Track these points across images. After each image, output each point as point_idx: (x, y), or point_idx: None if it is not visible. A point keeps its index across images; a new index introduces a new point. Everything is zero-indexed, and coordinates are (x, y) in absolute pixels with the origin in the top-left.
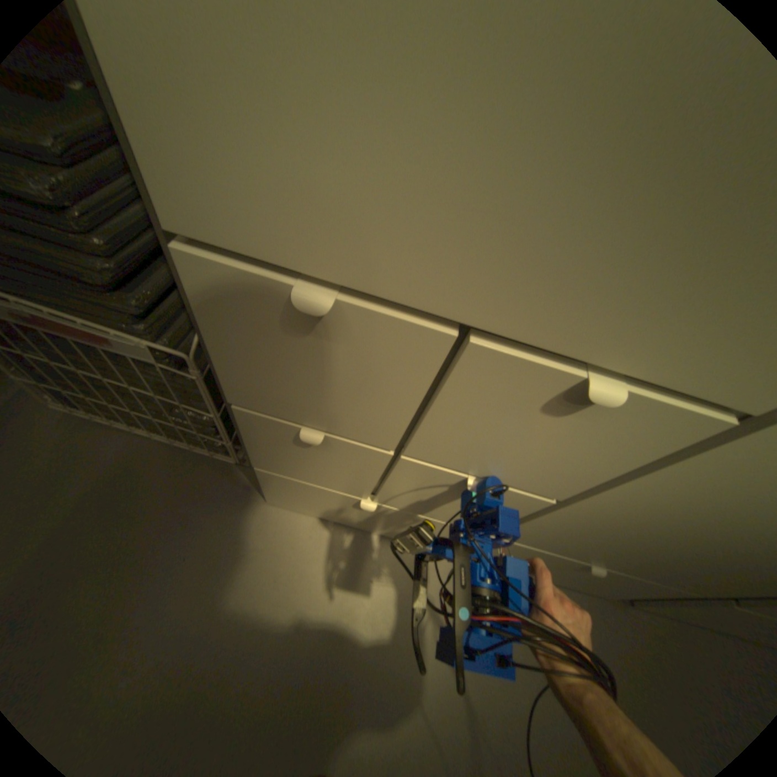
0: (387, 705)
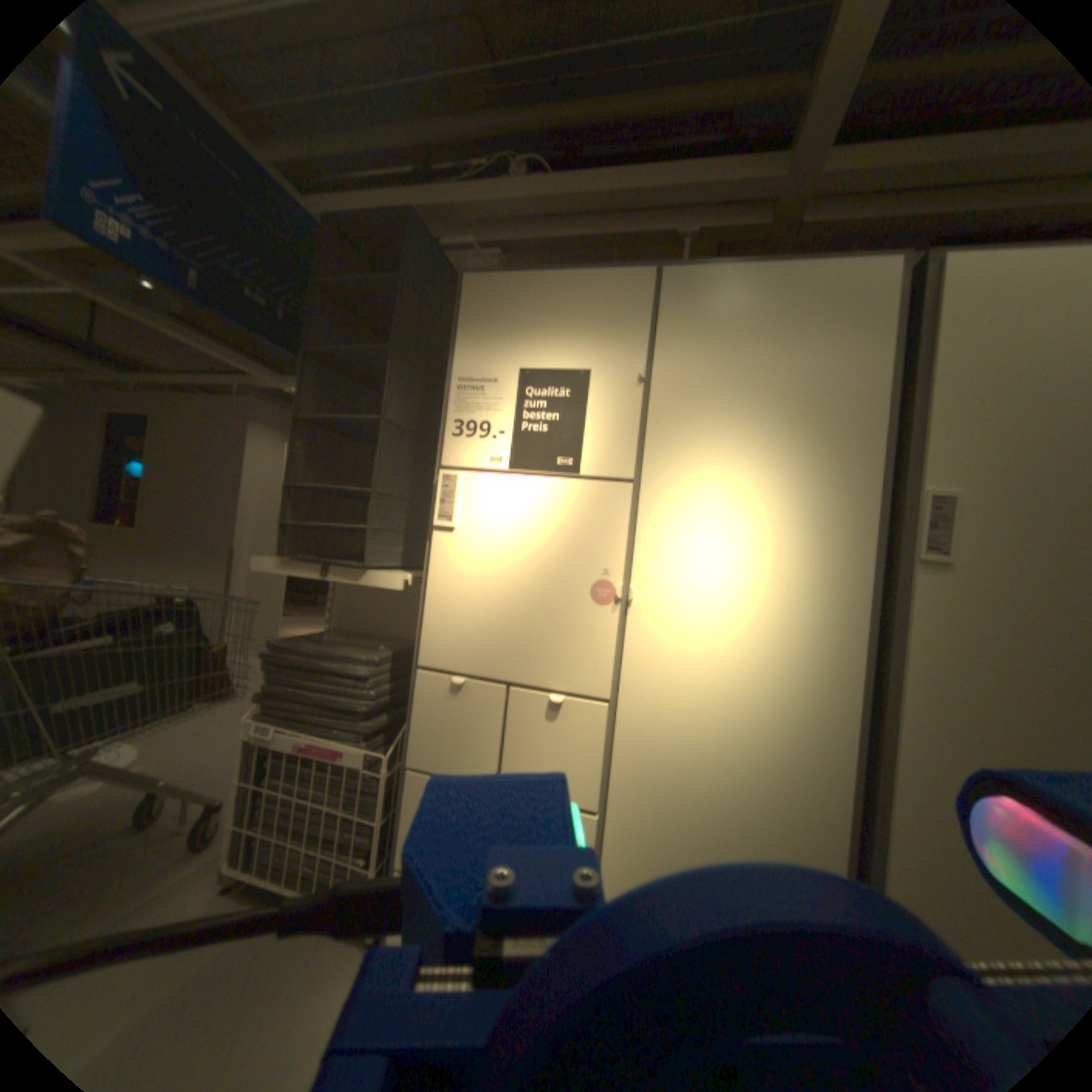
0: None
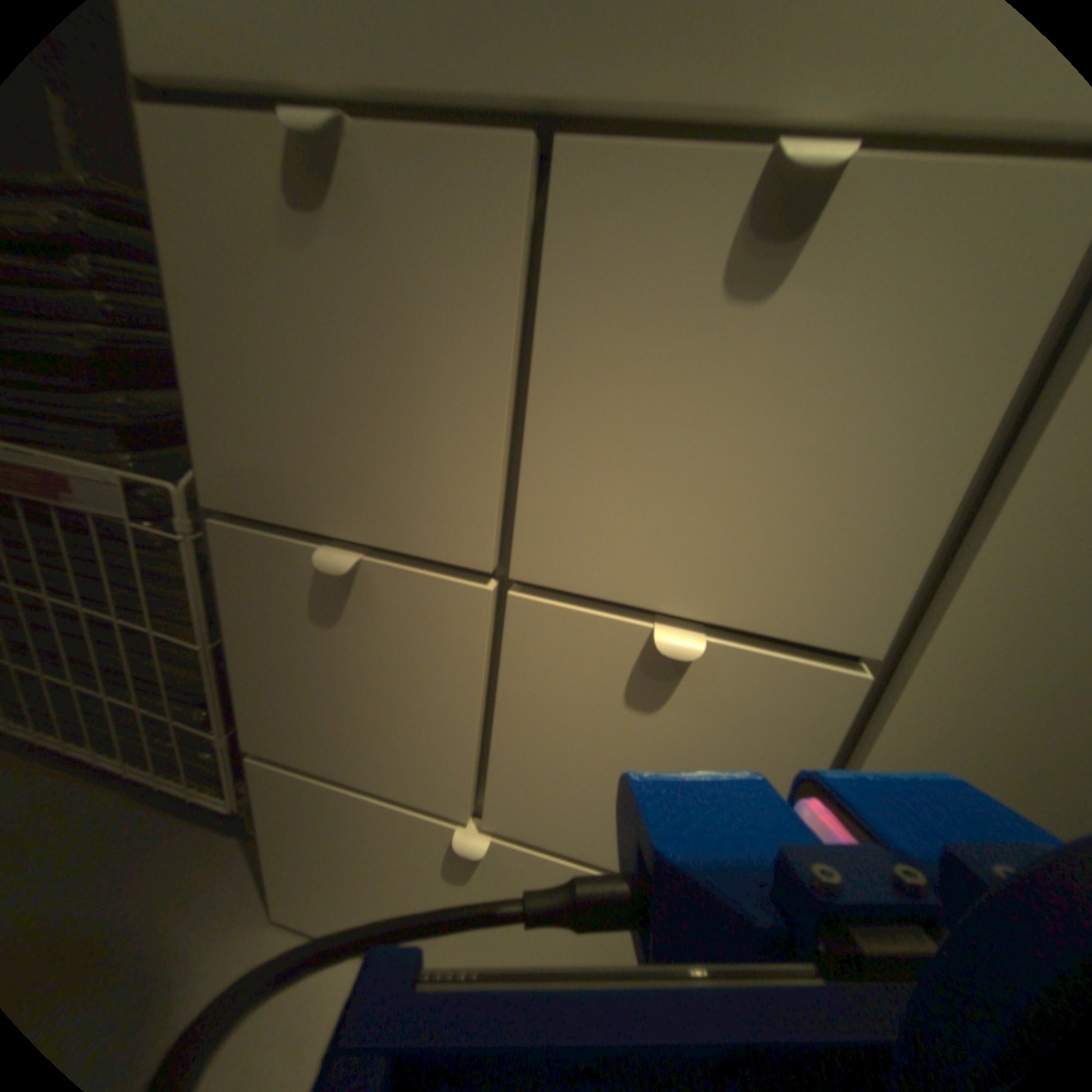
0: None
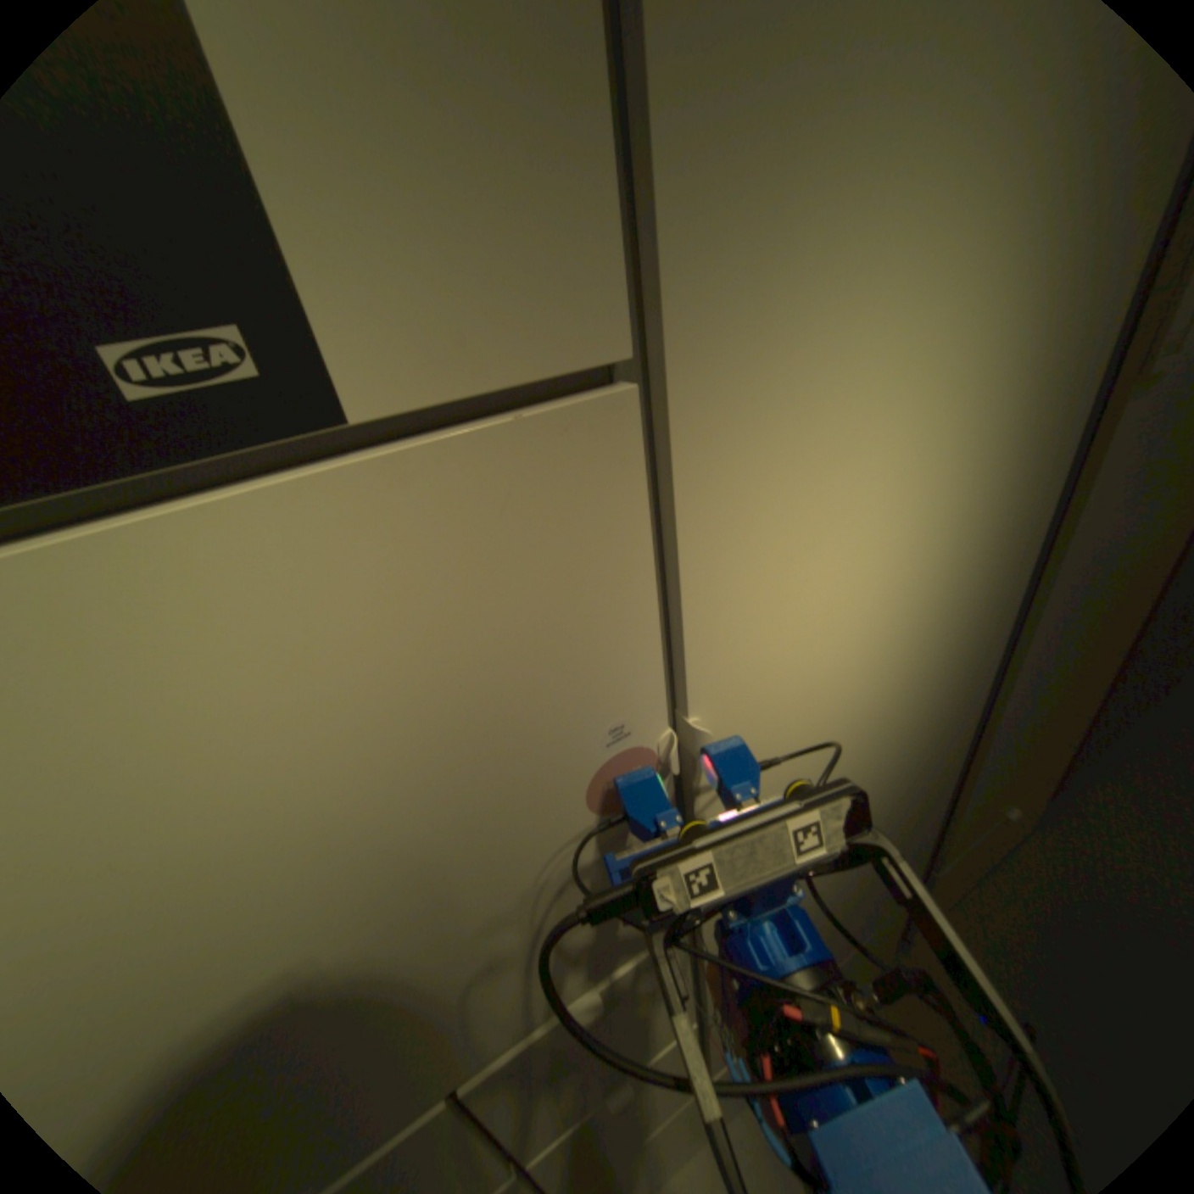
0: None
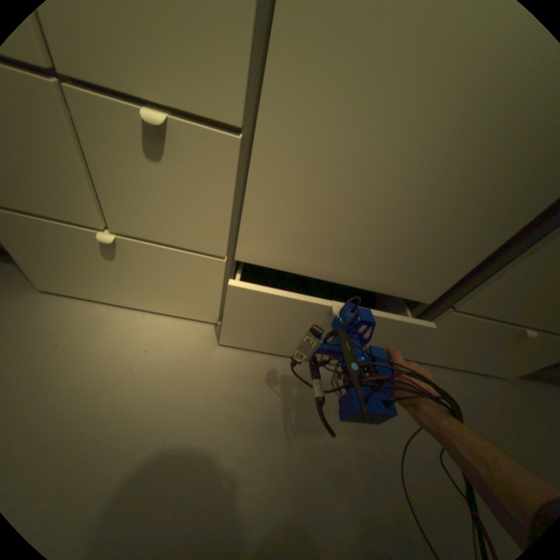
0: (144, 456)
